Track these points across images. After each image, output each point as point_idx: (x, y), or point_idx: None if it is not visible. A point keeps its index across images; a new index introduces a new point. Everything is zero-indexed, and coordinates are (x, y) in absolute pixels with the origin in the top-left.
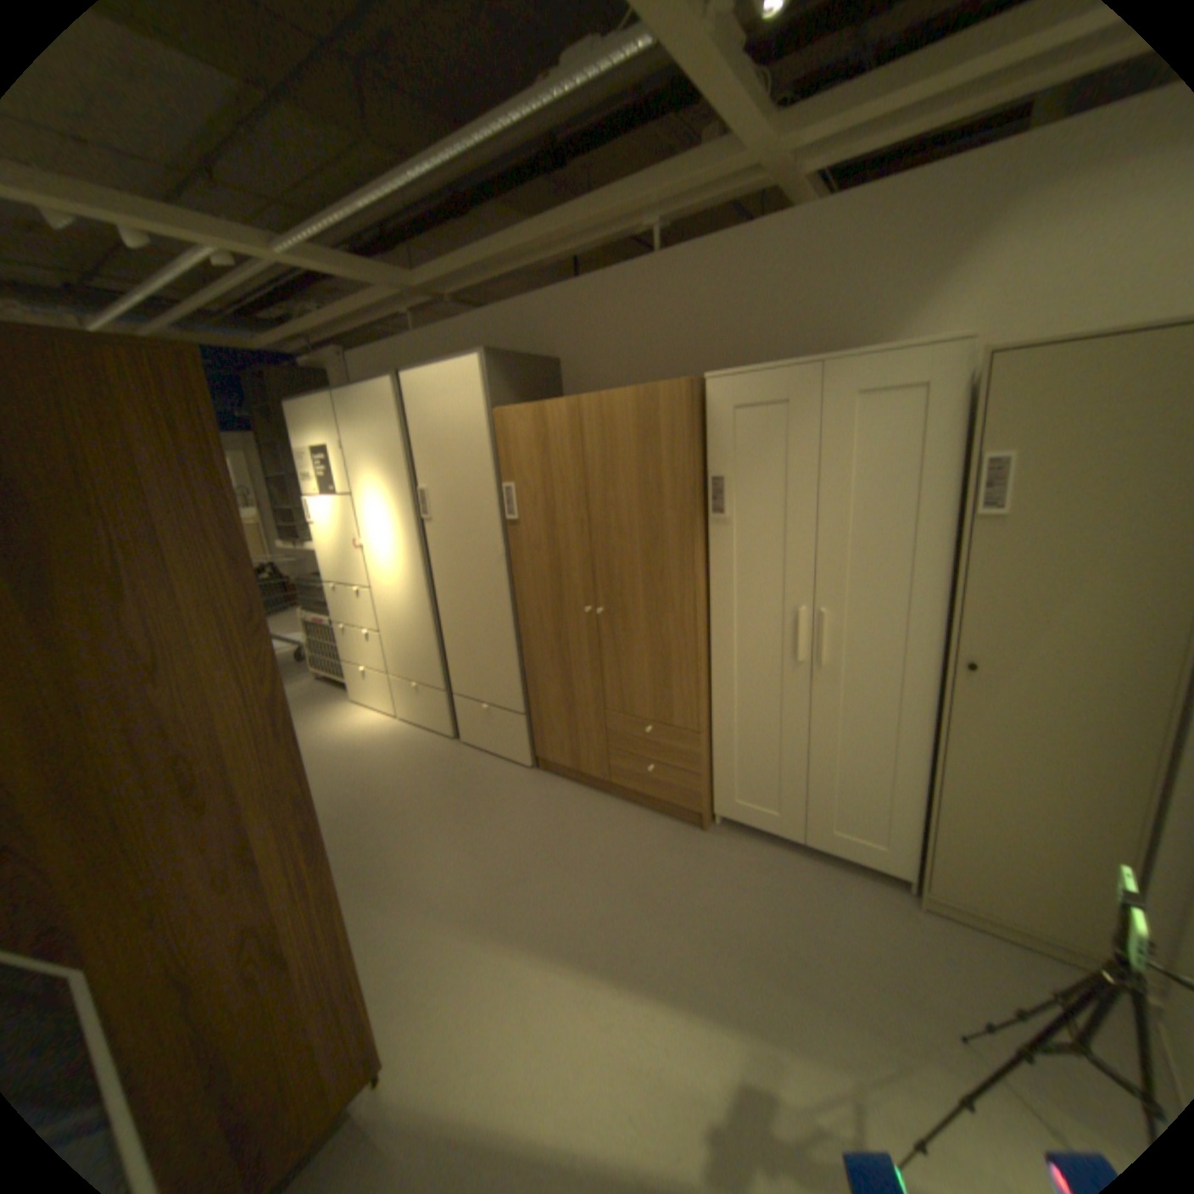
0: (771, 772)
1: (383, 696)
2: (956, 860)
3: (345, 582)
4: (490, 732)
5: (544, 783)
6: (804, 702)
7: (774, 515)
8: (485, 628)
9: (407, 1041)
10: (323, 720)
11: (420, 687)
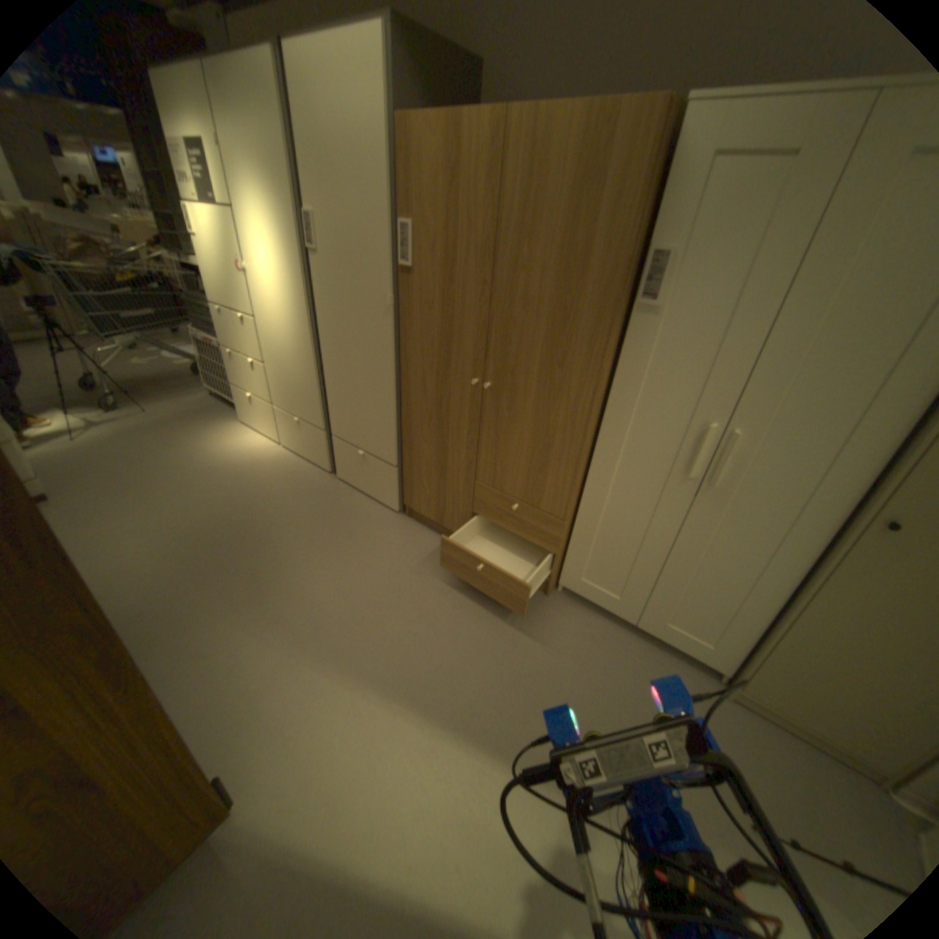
0: (623, 564)
1: (268, 423)
2: (780, 674)
3: (229, 306)
4: (364, 475)
5: (409, 528)
6: (679, 513)
7: (718, 311)
8: (366, 380)
9: (263, 765)
10: (212, 436)
11: (302, 422)
